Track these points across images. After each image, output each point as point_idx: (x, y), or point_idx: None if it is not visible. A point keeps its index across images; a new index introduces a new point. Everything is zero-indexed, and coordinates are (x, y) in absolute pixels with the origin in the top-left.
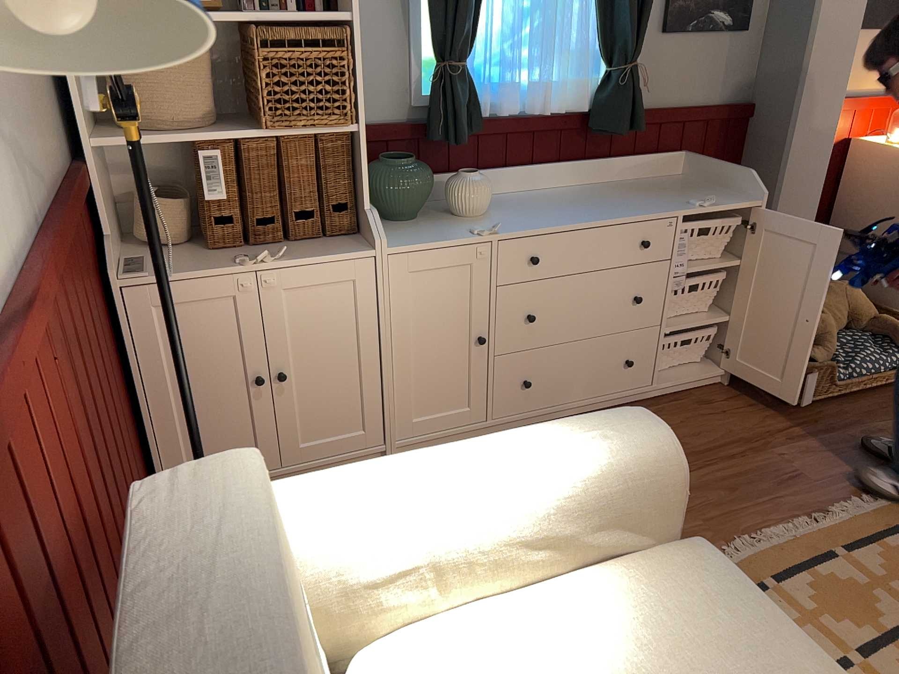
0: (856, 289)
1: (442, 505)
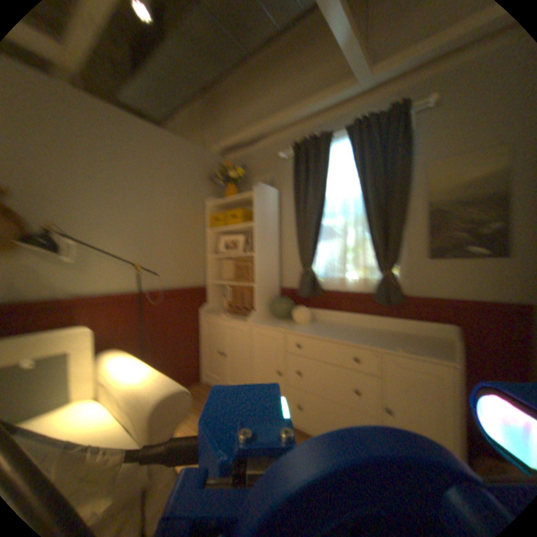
0: None
1: (121, 375)
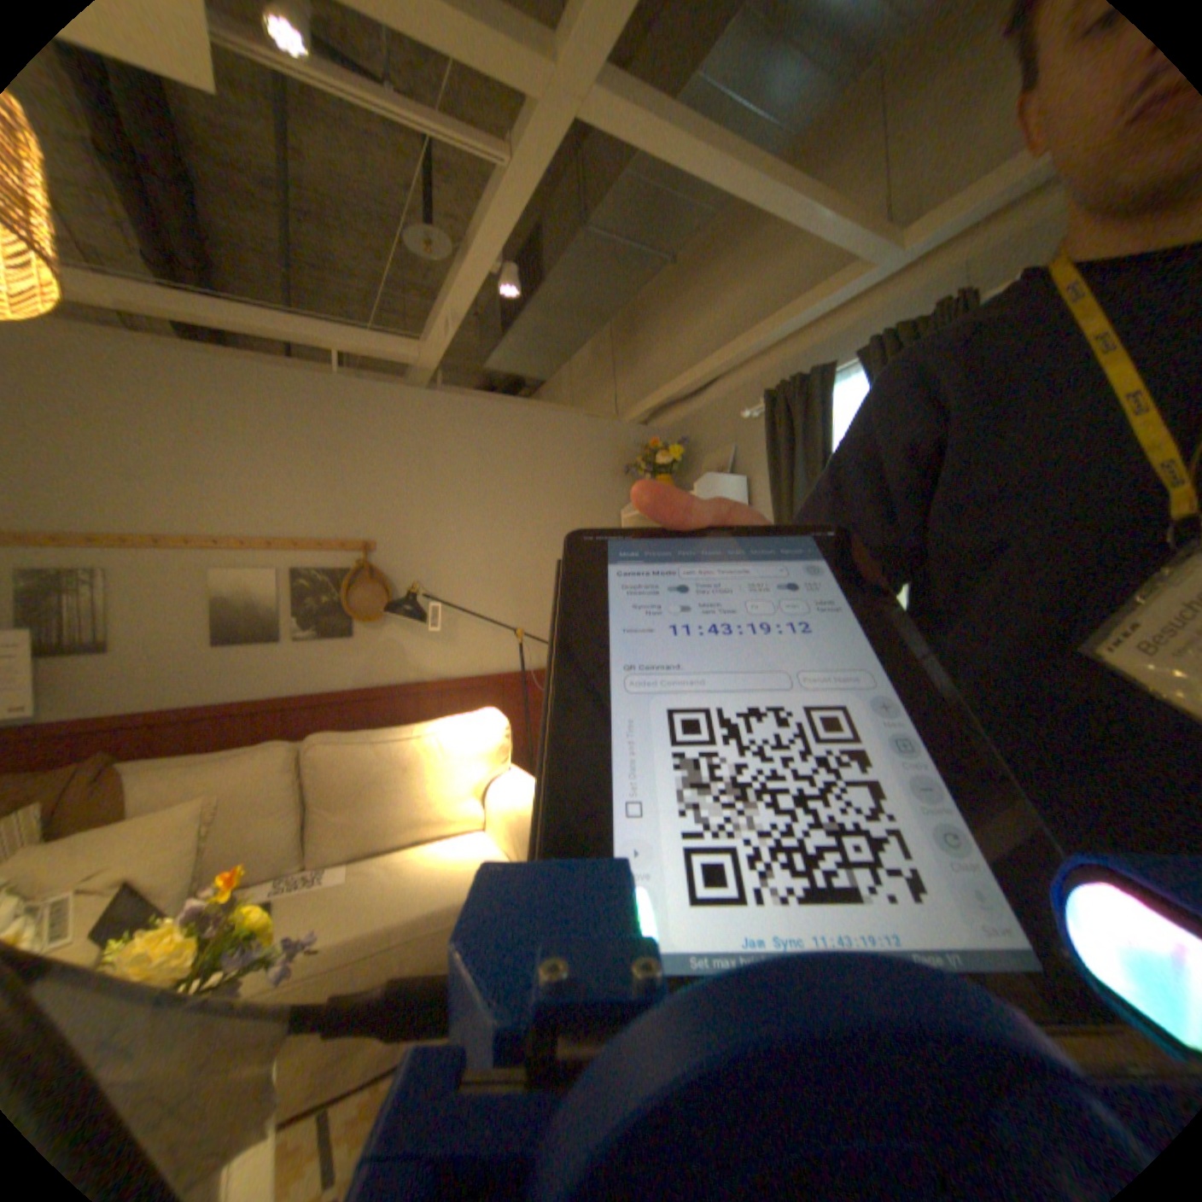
0: None
1: (499, 787)
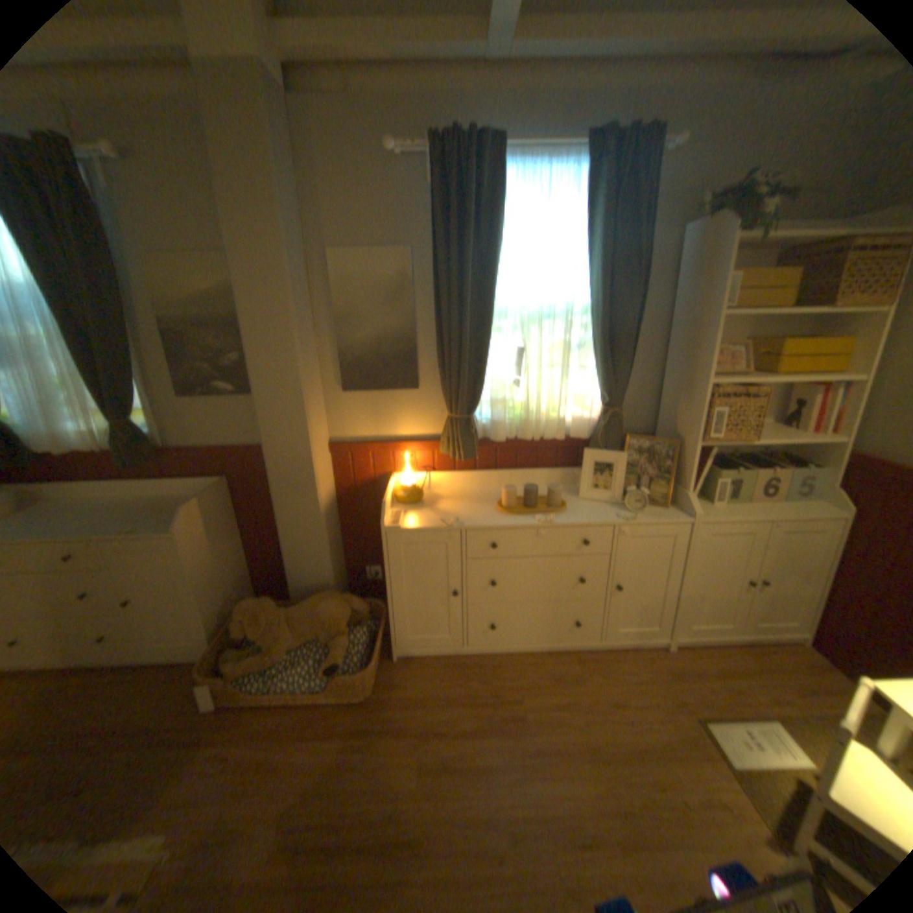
0: (327, 609)
1: None
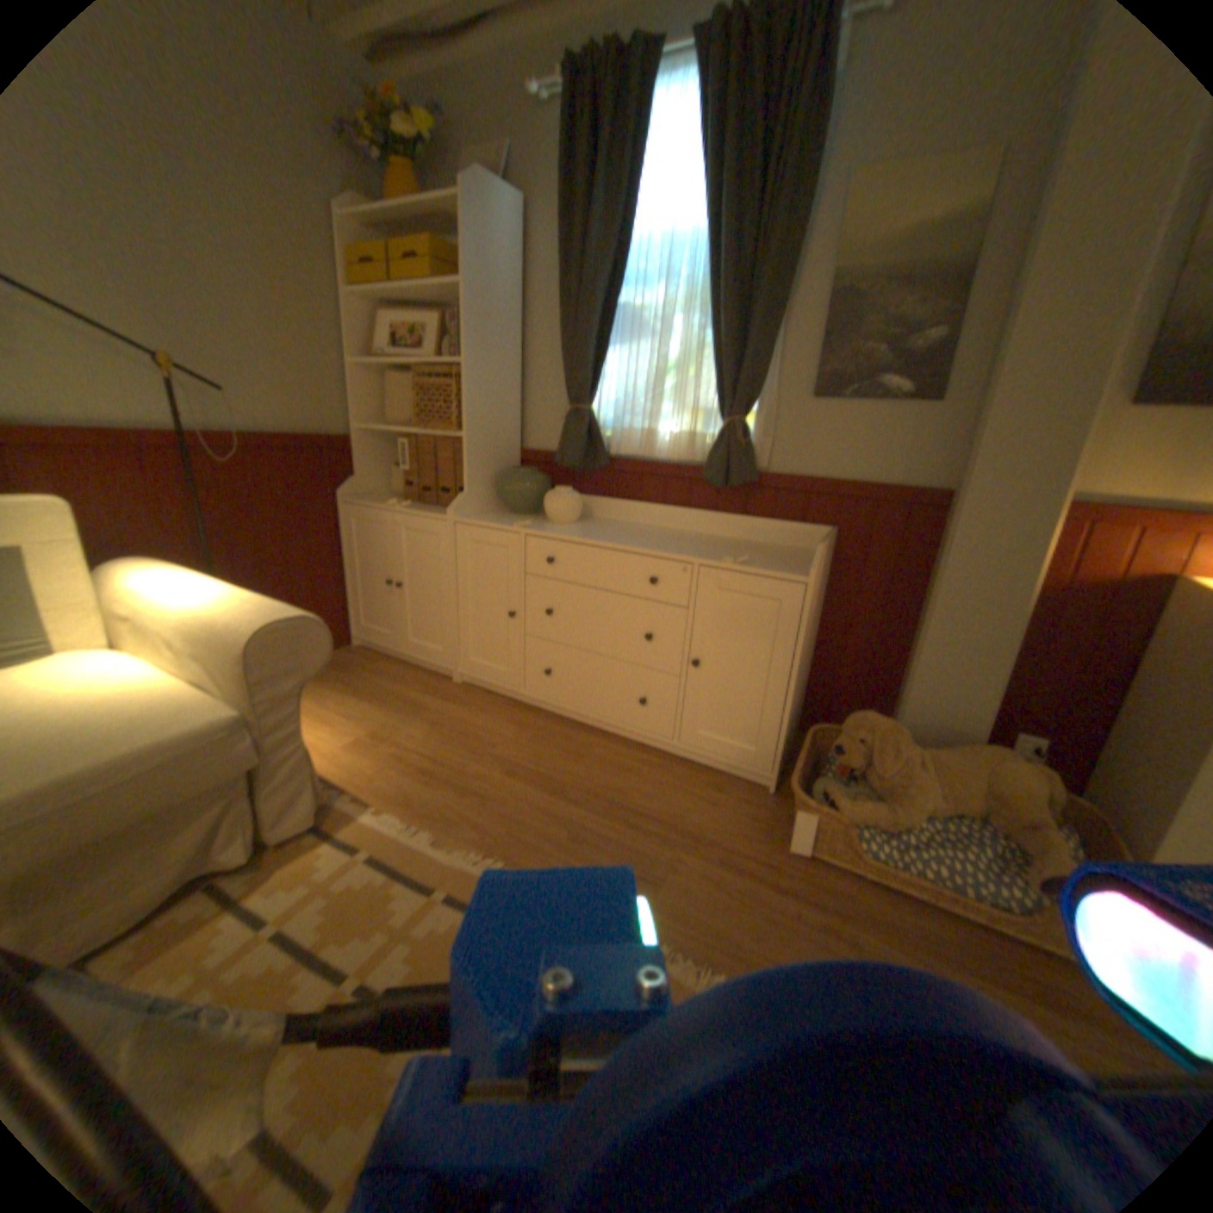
0: (1021, 773)
1: (159, 593)
